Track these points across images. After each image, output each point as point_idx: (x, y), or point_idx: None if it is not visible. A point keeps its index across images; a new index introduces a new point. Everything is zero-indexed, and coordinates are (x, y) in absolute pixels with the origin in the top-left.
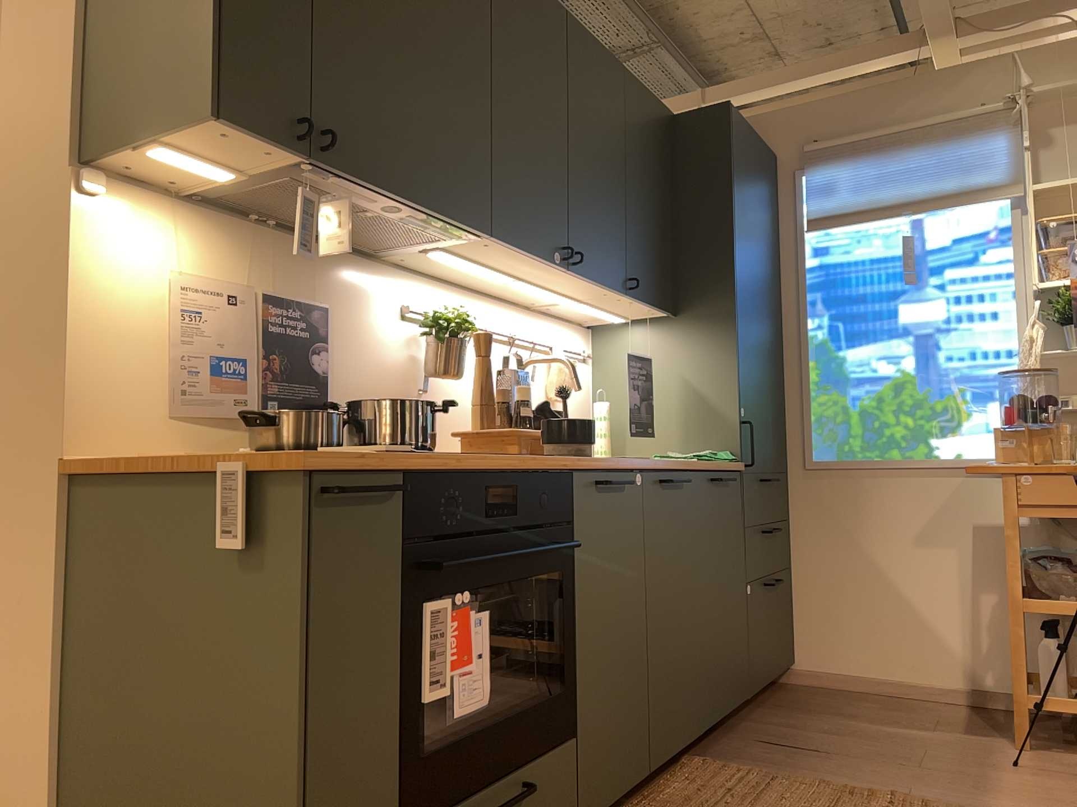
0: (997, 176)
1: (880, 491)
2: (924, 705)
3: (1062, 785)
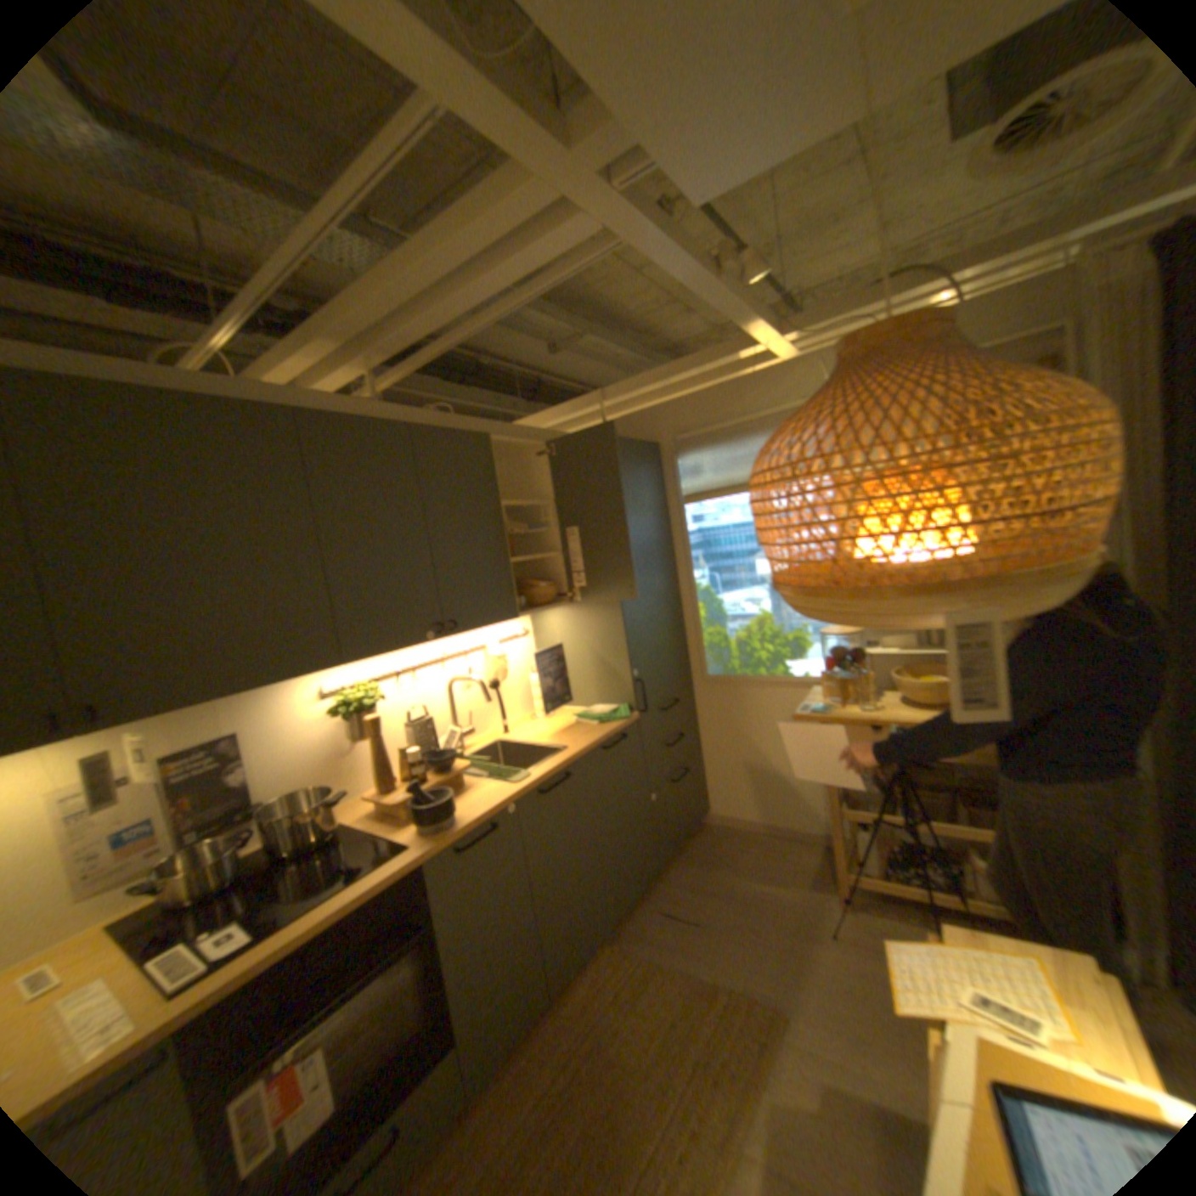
0: None
1: (755, 698)
2: (792, 851)
3: (860, 967)
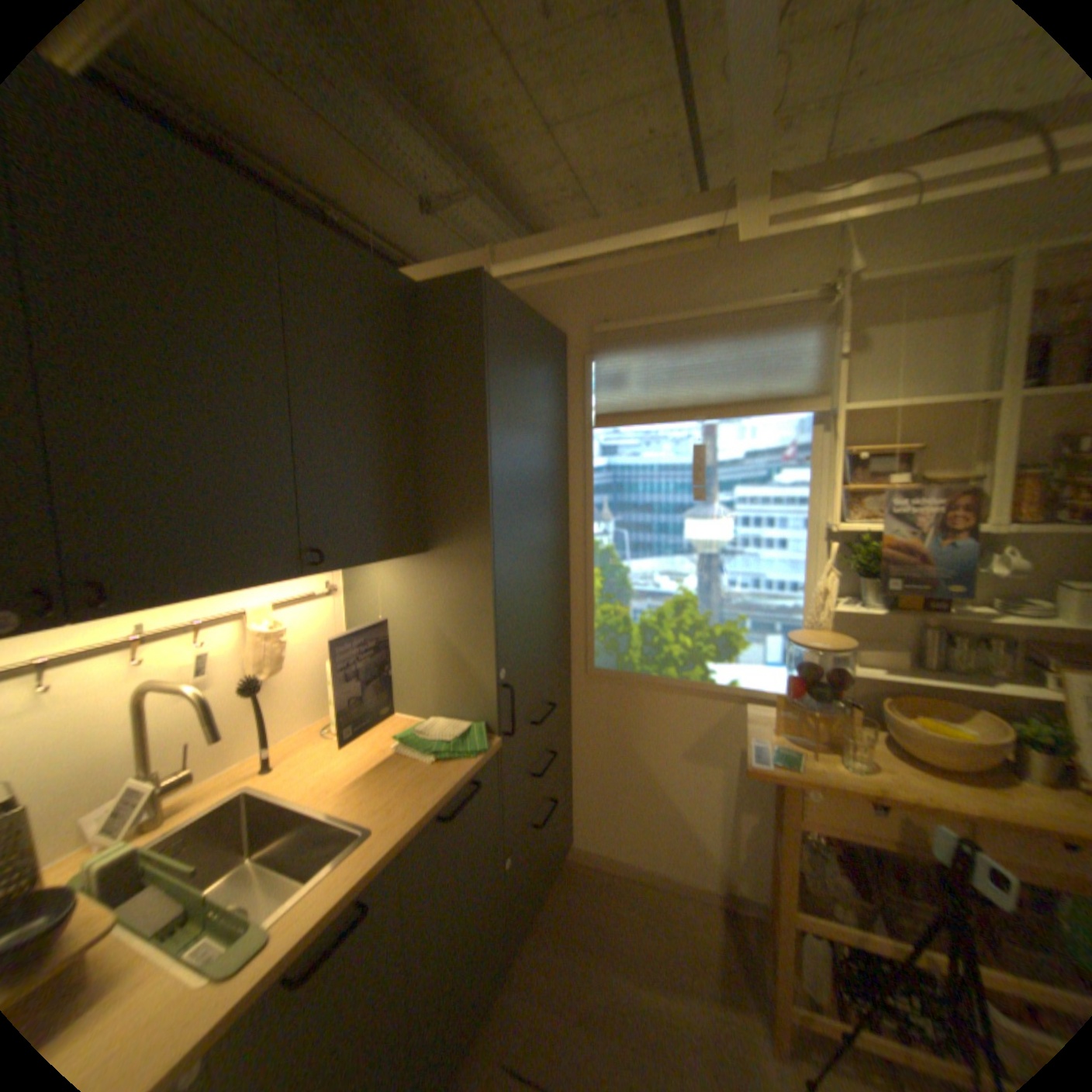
0: (804, 384)
1: (655, 705)
2: (682, 916)
3: None
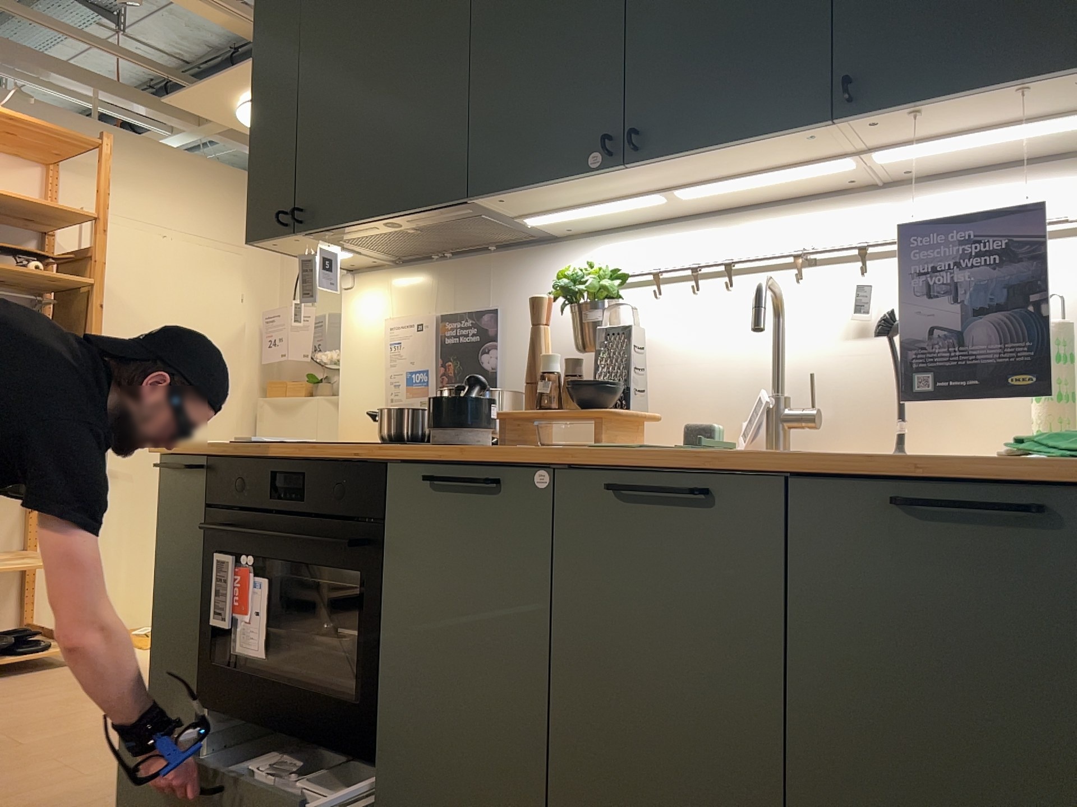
0: None
1: None
2: None
3: None
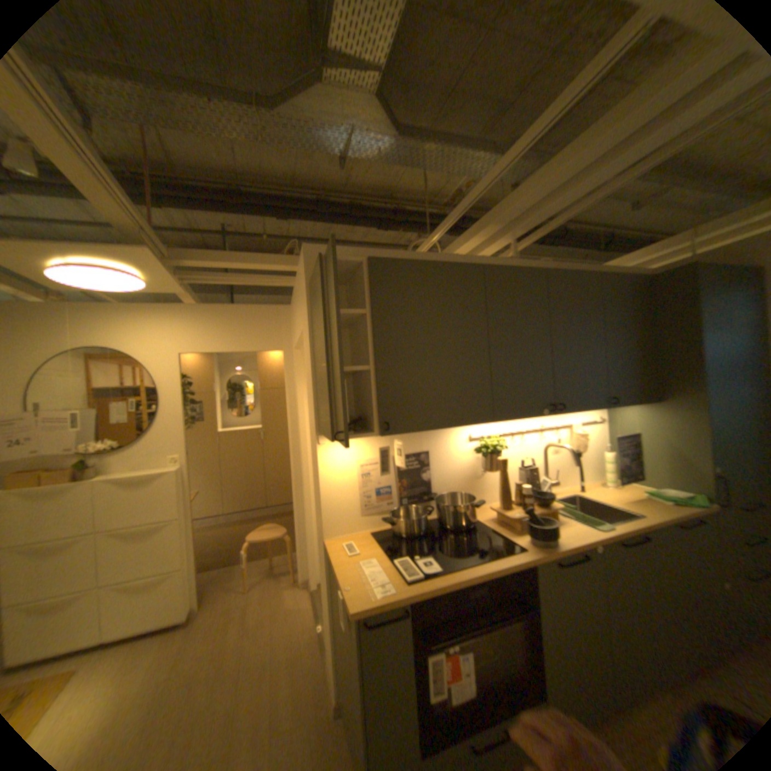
0: None
1: None
2: None
3: None
